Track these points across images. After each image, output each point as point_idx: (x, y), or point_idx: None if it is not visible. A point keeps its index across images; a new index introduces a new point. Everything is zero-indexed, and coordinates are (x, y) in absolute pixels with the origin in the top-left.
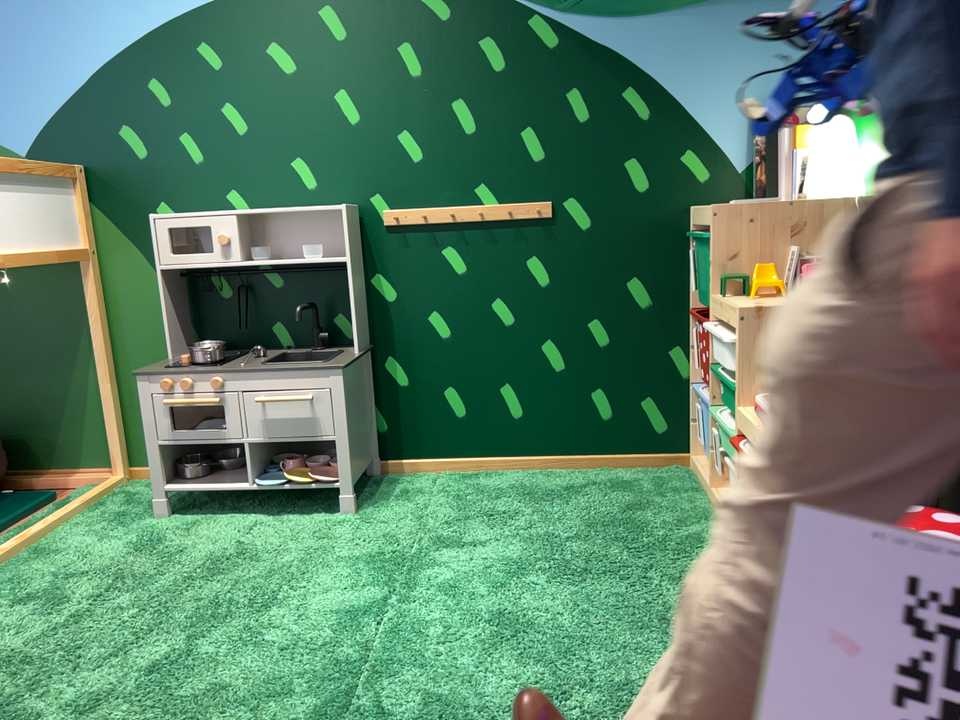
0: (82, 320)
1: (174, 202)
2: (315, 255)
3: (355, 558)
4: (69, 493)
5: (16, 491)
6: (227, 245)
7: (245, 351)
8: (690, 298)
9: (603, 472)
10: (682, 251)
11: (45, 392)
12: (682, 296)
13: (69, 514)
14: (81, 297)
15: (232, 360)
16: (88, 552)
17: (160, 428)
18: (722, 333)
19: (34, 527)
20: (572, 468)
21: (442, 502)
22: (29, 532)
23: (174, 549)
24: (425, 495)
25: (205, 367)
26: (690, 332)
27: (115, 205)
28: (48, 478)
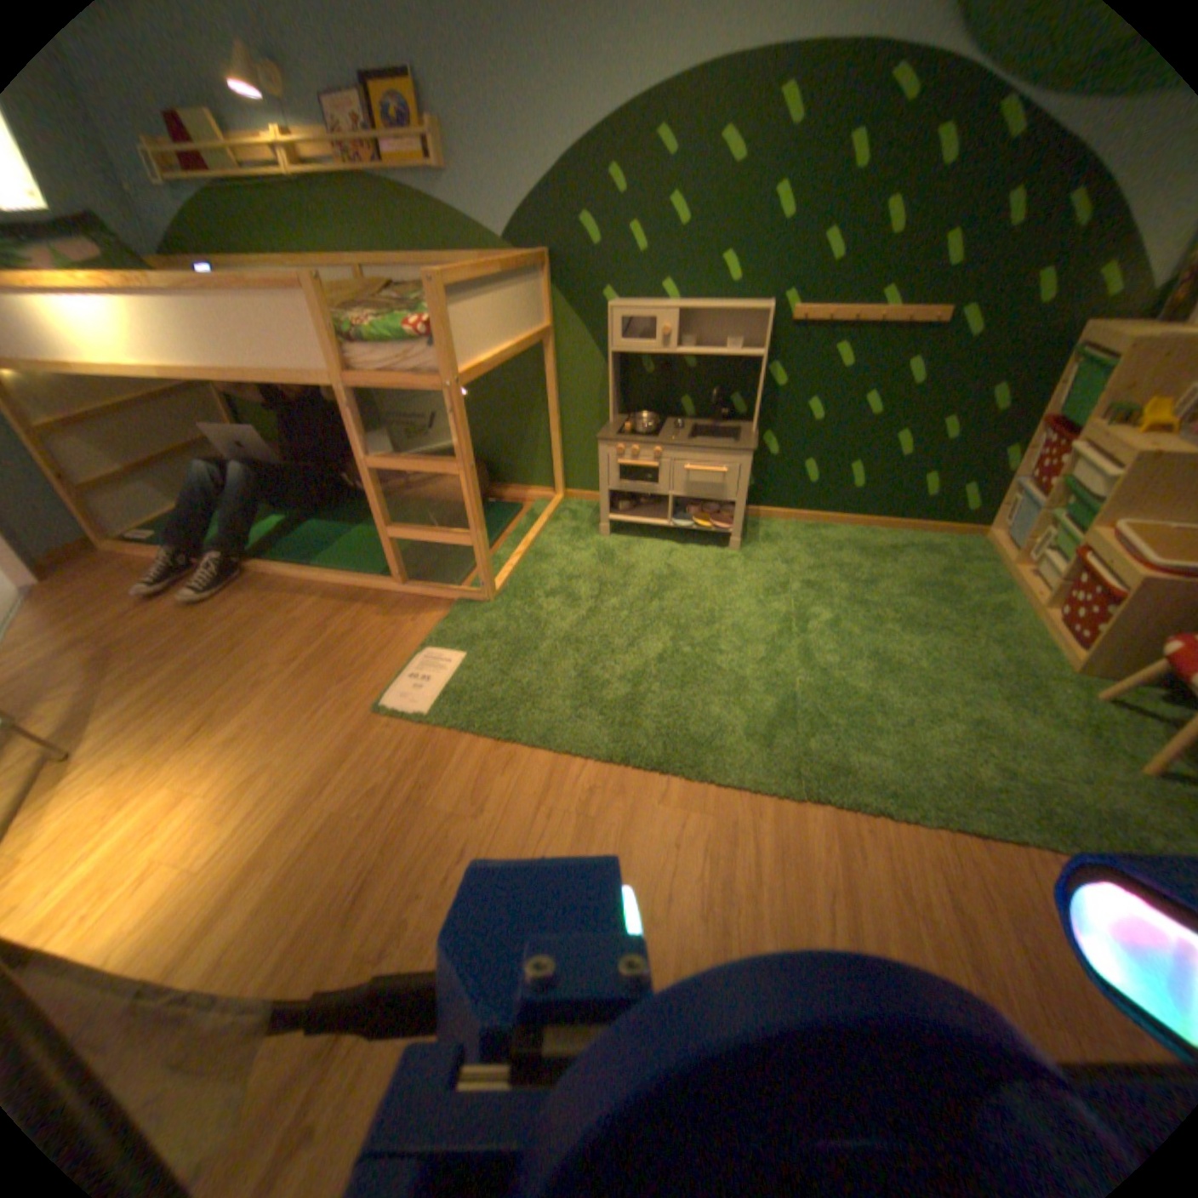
0: (545, 382)
1: (621, 286)
2: (733, 343)
3: (755, 588)
4: (532, 504)
5: (494, 497)
6: (671, 334)
7: (662, 416)
8: (1050, 407)
9: (917, 534)
10: (1061, 364)
11: (512, 431)
12: (1042, 404)
13: (544, 524)
14: (542, 362)
15: (663, 429)
16: (572, 557)
17: (614, 477)
18: (1098, 461)
19: (530, 533)
20: (892, 527)
21: (799, 546)
22: (530, 537)
23: (626, 561)
24: (784, 537)
25: (650, 436)
26: (1043, 440)
27: (574, 286)
28: (514, 490)
